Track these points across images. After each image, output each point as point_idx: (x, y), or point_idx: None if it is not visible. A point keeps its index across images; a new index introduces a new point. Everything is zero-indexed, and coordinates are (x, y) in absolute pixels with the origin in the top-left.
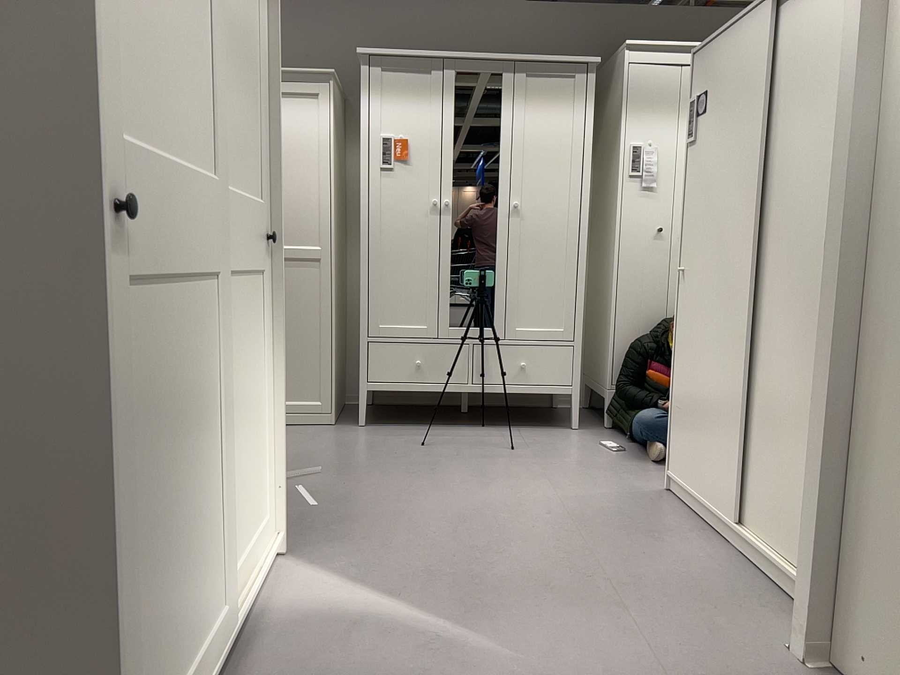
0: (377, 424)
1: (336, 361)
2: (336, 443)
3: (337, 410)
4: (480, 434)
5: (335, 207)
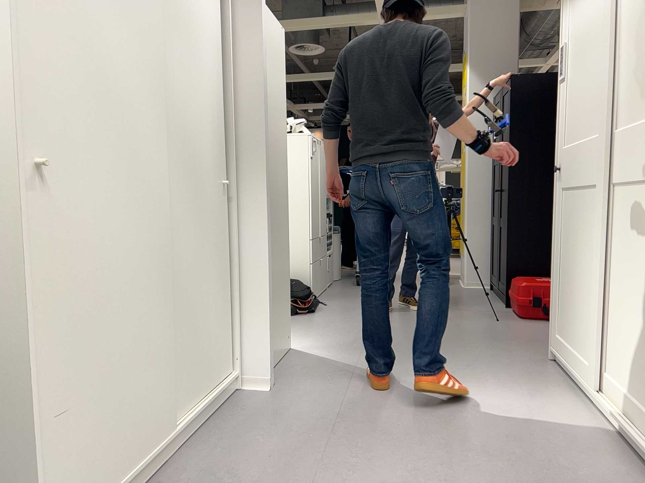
0: None
1: None
2: None
3: None
4: None
5: None
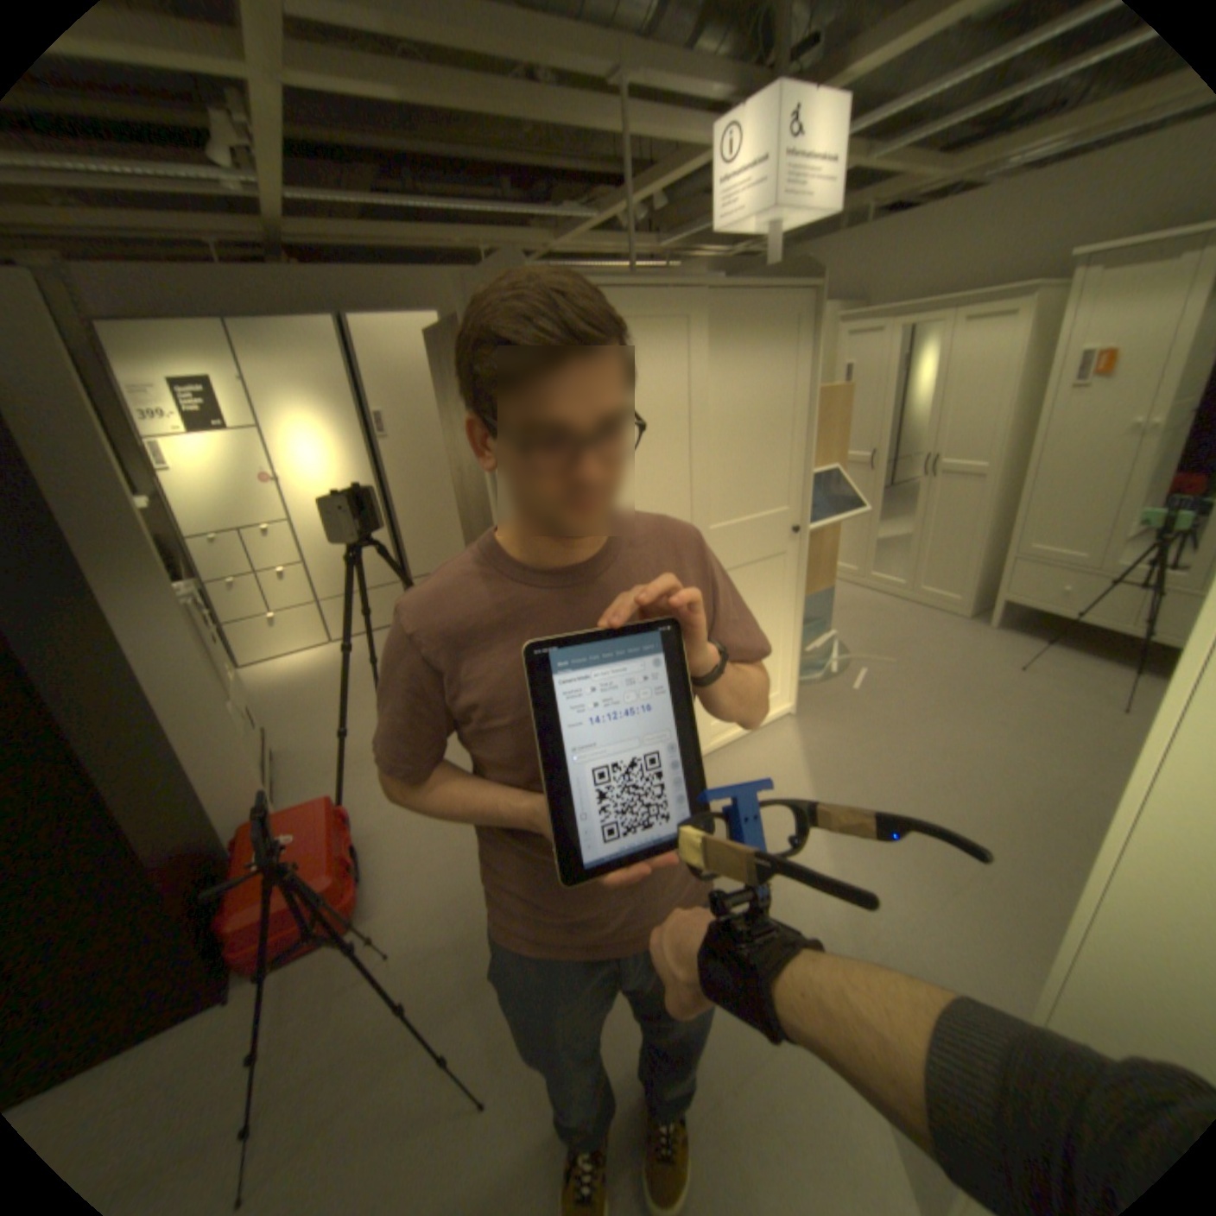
0: (1014, 632)
1: (987, 568)
2: (946, 641)
3: (984, 607)
4: (1118, 681)
5: (1014, 427)
